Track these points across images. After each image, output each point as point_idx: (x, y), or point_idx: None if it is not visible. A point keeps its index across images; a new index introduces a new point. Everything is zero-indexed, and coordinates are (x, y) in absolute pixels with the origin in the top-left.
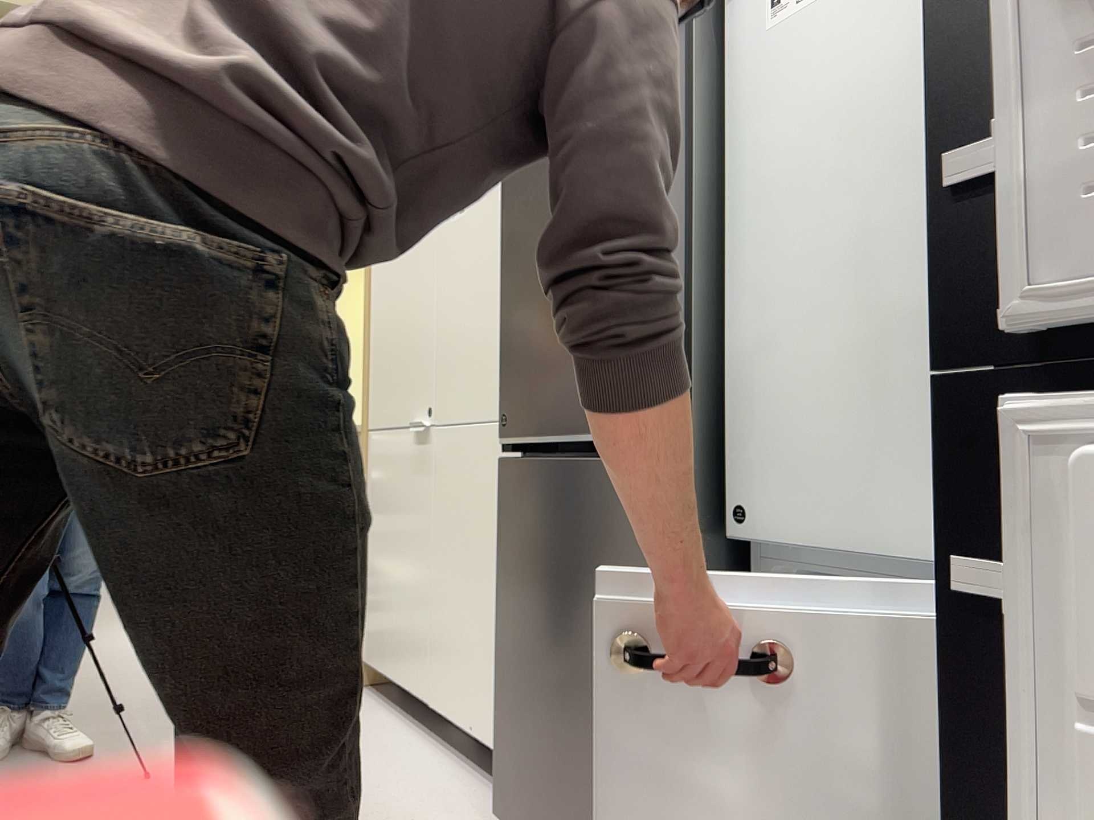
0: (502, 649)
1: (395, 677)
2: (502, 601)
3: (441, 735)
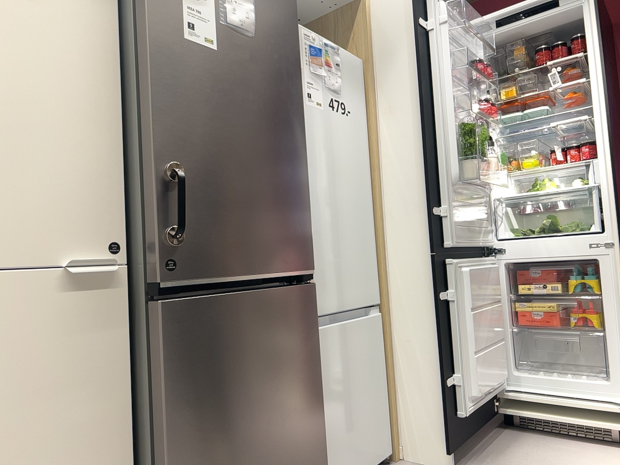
0: None
1: None
2: (174, 429)
3: None
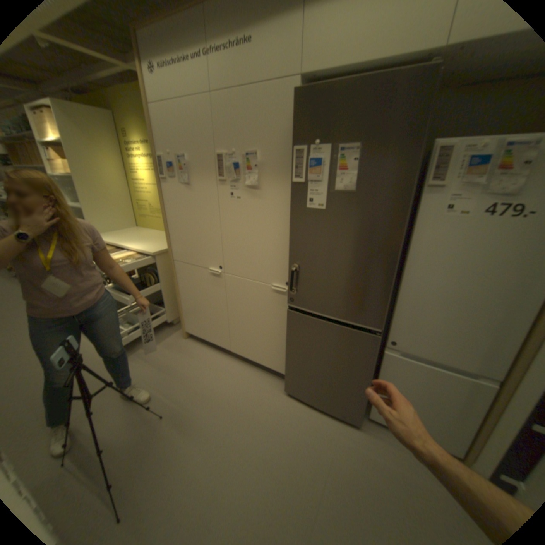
0: (289, 357)
1: (208, 340)
2: (289, 346)
3: (232, 354)
